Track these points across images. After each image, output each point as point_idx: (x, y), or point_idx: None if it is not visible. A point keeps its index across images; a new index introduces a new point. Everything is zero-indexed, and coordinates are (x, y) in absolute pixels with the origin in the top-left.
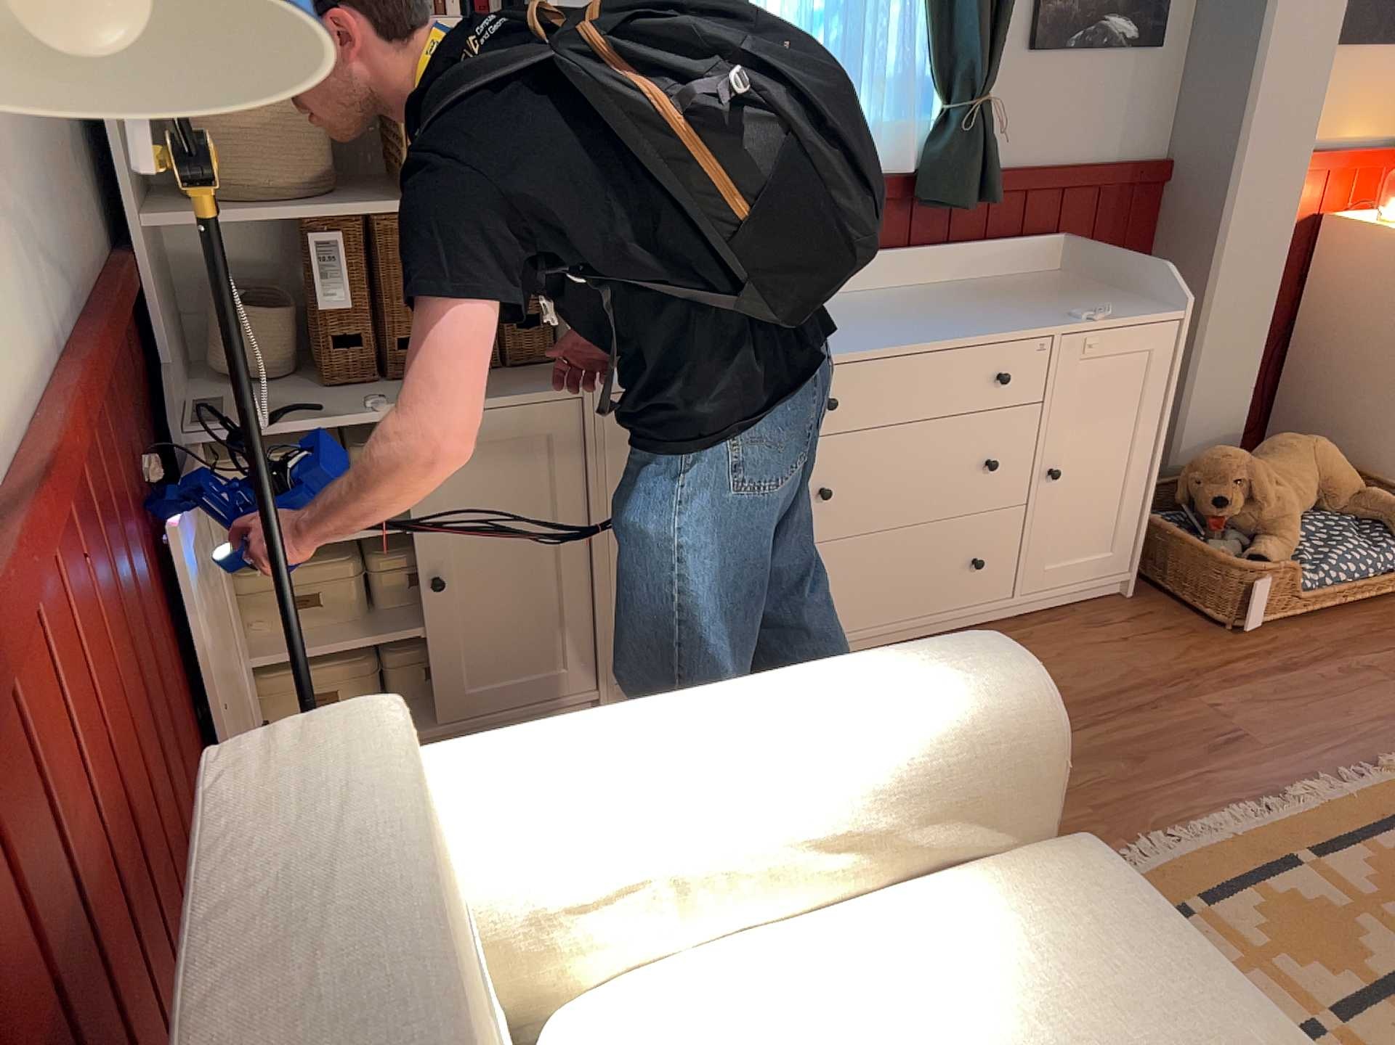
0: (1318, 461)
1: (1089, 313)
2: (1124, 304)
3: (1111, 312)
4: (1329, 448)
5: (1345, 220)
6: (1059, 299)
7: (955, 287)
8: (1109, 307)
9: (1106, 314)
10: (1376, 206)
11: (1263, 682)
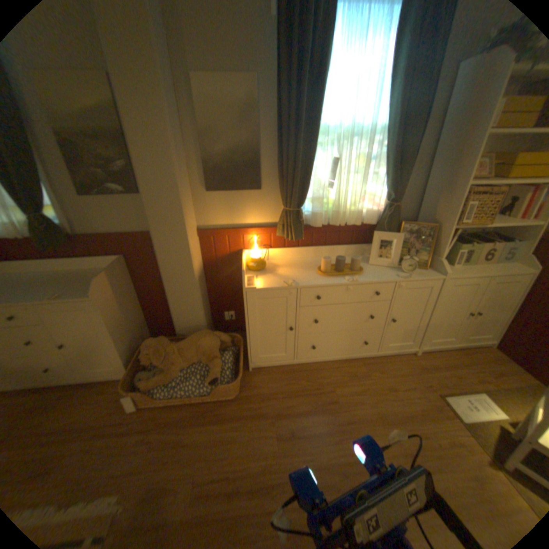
0: (198, 345)
1: (50, 296)
2: (85, 290)
3: (54, 297)
4: (206, 340)
5: (247, 252)
6: (76, 284)
7: (70, 272)
8: (57, 295)
9: (62, 296)
10: (259, 249)
11: (104, 439)
